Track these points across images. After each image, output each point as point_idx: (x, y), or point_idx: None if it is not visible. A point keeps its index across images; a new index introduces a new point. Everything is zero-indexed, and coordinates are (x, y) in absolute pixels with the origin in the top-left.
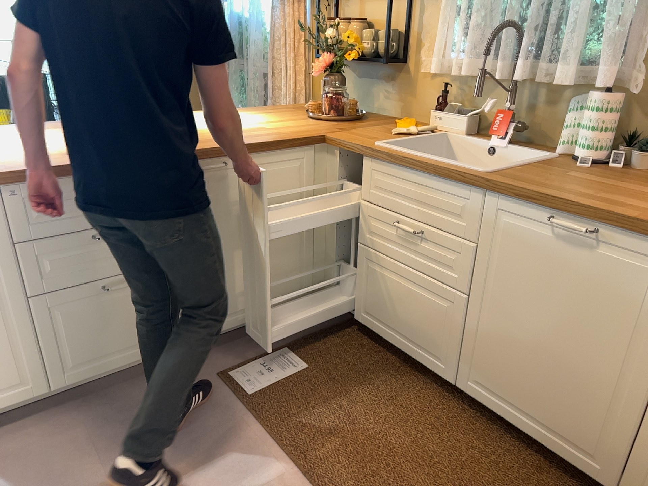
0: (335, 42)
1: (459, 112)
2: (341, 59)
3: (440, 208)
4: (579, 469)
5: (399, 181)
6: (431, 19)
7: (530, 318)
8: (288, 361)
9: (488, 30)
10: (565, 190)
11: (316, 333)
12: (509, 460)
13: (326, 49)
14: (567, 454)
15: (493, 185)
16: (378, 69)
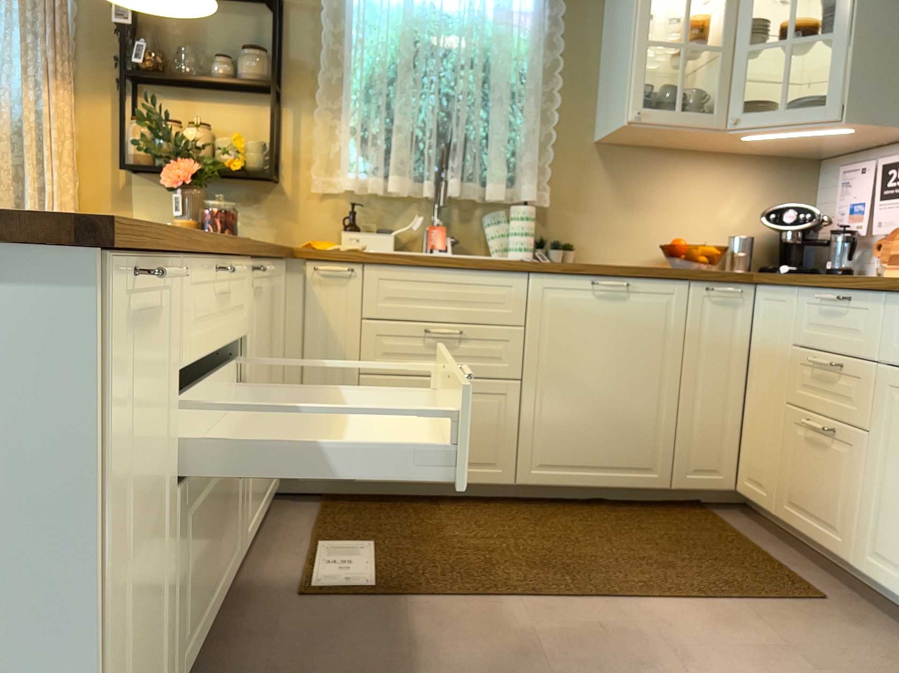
0: (193, 145)
1: (379, 230)
2: (214, 168)
3: (480, 301)
4: (644, 488)
5: (423, 285)
6: (321, 134)
7: (587, 375)
8: (345, 550)
9: (408, 149)
10: (584, 263)
11: (318, 521)
12: (597, 516)
13: (178, 154)
14: (633, 481)
15: (541, 265)
16: (230, 188)
